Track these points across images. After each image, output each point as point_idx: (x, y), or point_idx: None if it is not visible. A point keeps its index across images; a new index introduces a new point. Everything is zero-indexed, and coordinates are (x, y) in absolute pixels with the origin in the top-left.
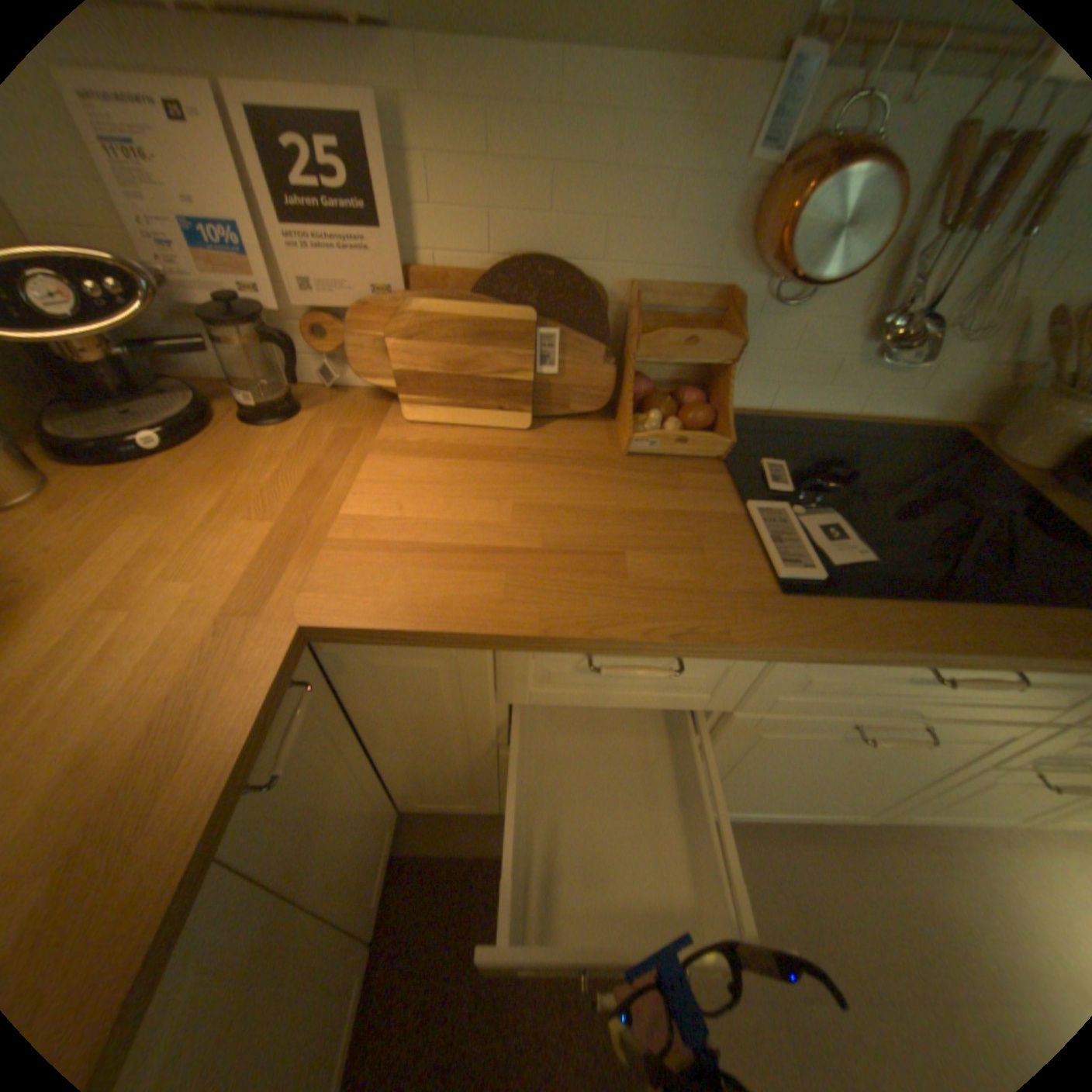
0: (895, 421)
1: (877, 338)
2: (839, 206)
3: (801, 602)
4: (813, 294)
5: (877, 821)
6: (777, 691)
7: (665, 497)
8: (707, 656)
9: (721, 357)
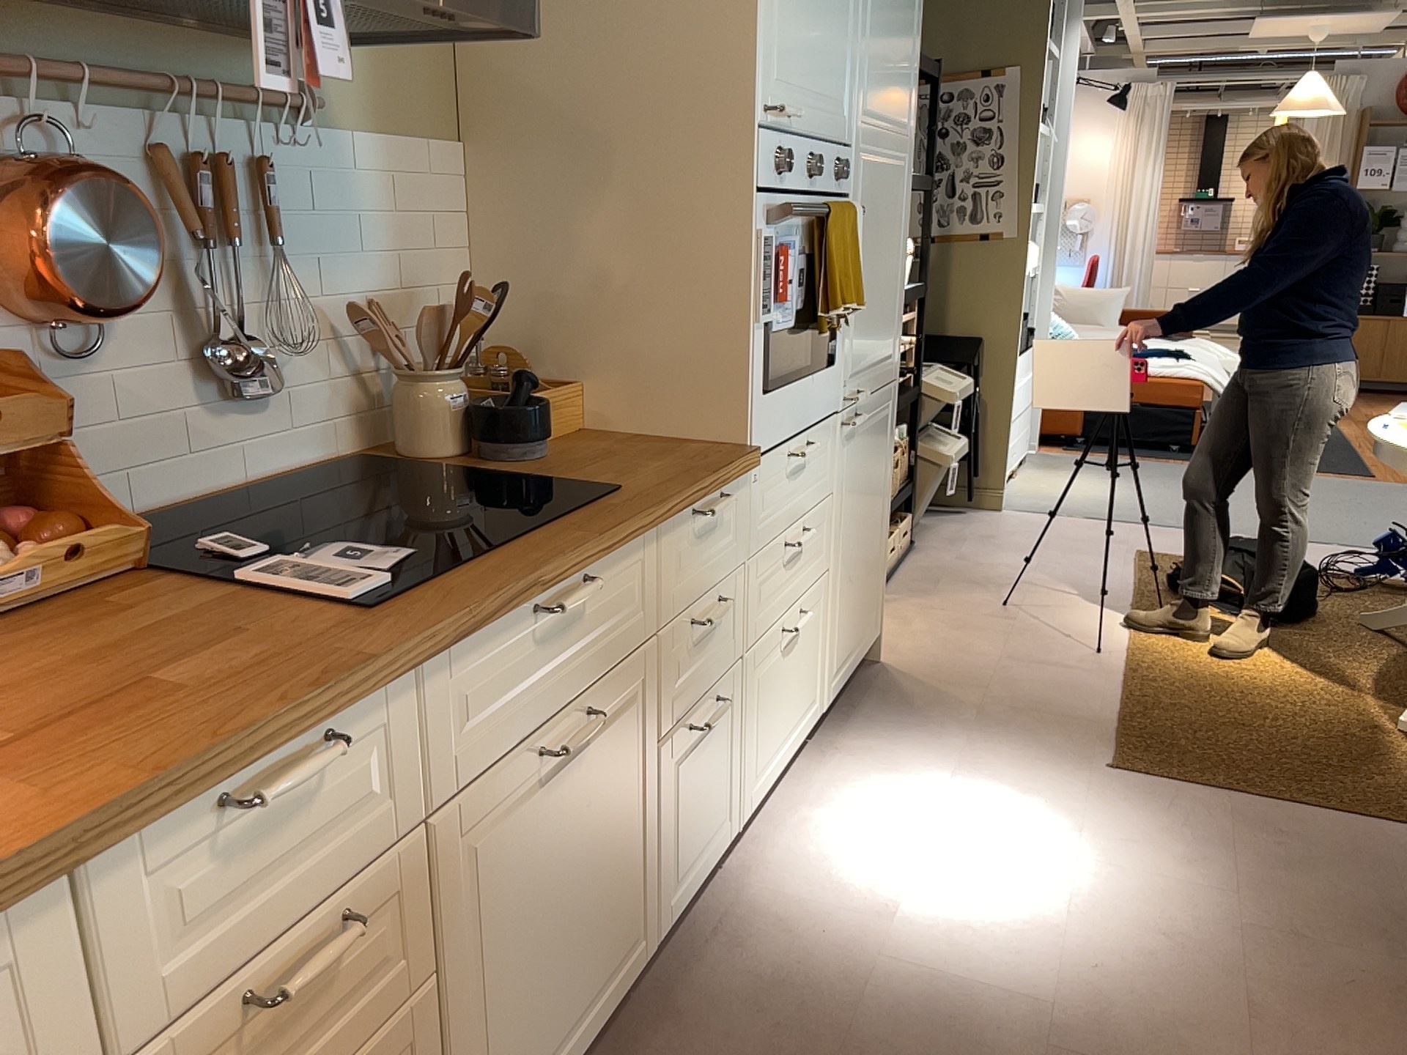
0: (290, 475)
1: (204, 385)
2: (88, 231)
3: (385, 609)
4: (100, 345)
5: (648, 950)
6: (439, 745)
7: (115, 626)
8: (350, 709)
9: (41, 439)
